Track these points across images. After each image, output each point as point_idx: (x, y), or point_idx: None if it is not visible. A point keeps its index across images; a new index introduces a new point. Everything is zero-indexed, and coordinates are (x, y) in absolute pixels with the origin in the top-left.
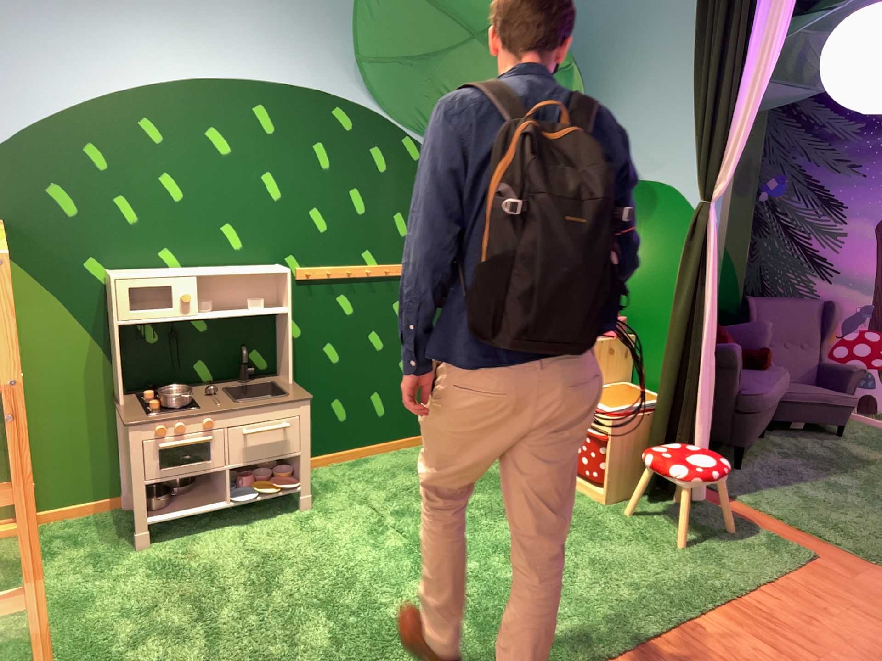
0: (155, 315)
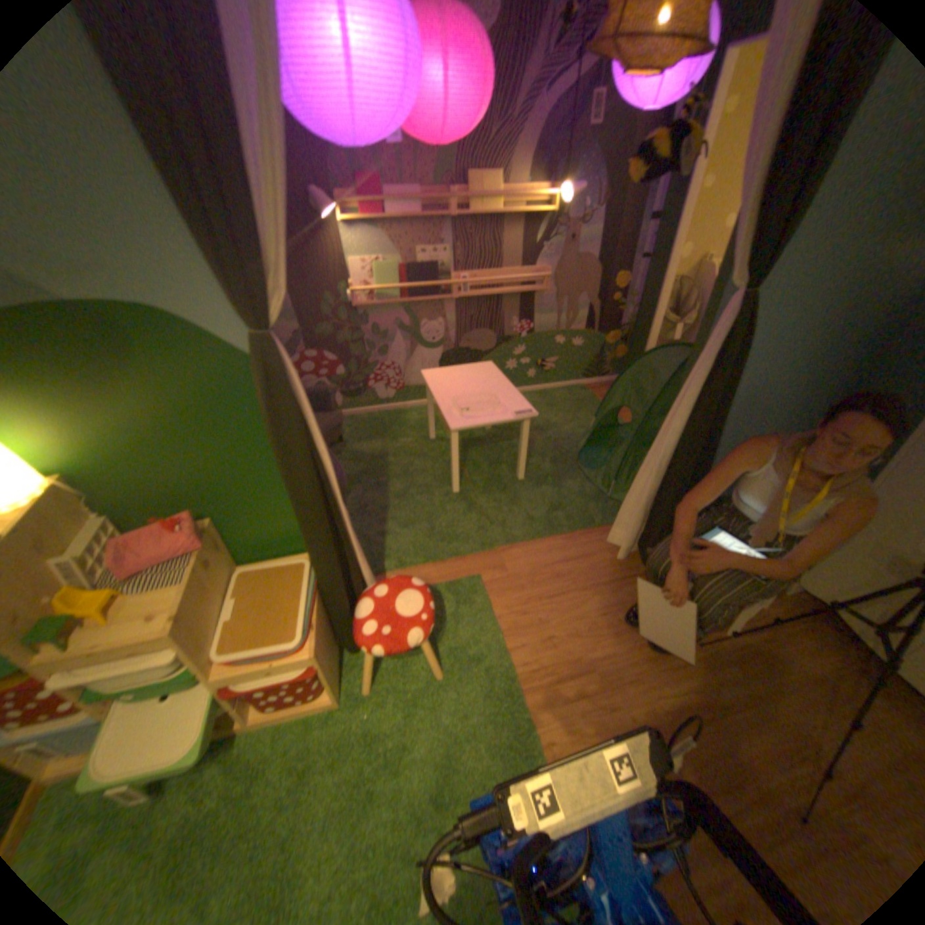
0: None
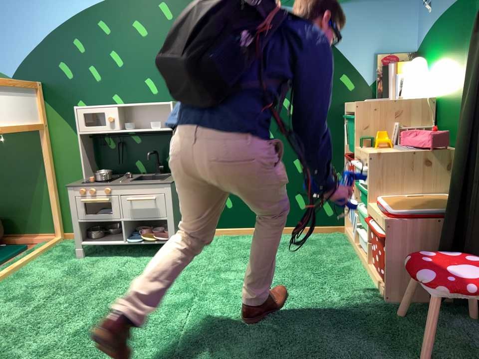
0: (99, 131)
